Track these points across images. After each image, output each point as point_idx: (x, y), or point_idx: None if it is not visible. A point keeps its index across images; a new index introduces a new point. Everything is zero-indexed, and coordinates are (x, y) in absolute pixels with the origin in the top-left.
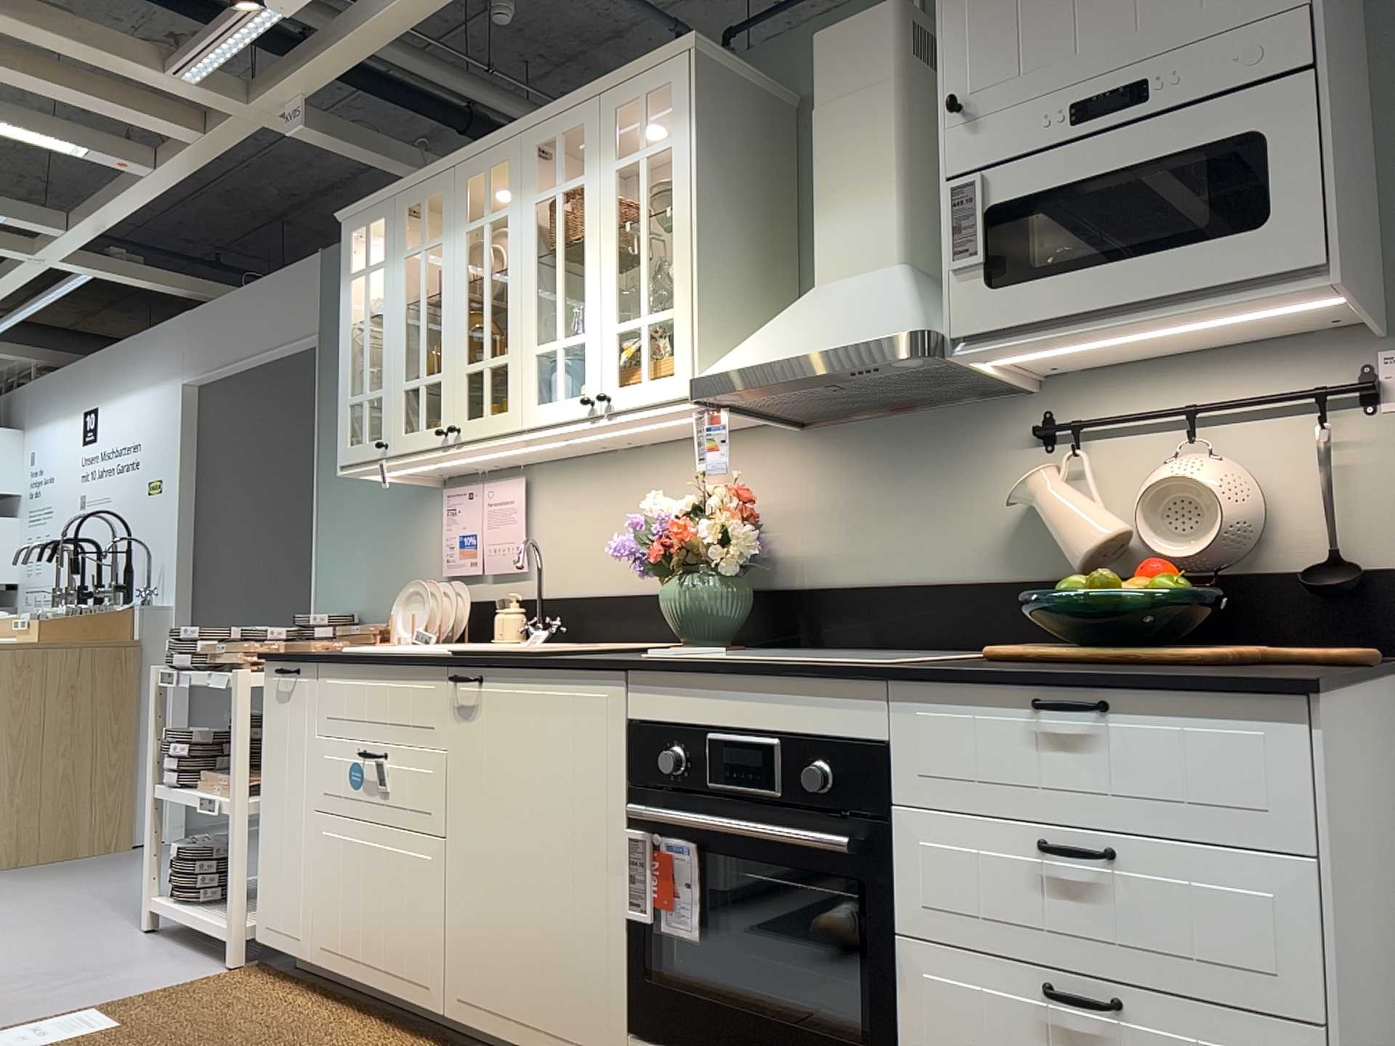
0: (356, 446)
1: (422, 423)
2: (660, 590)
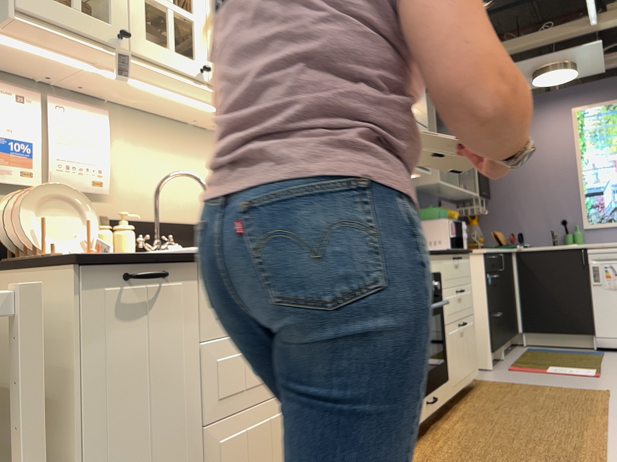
0: (54, 2)
1: (171, 44)
2: None
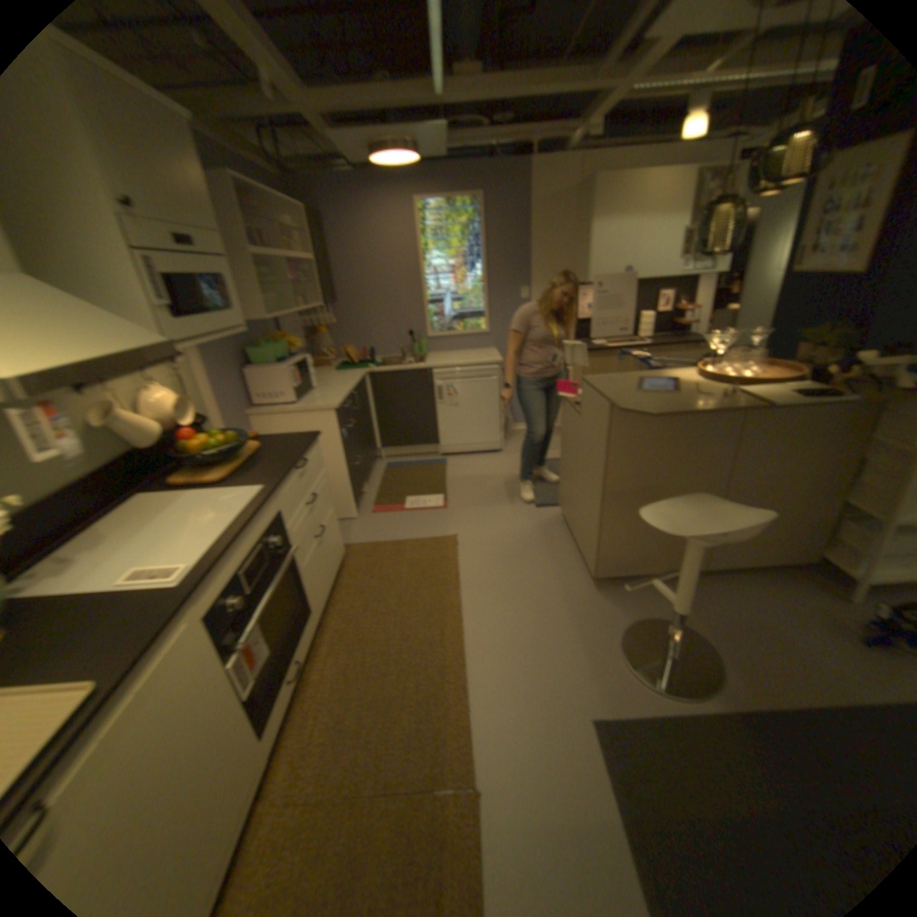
0: None
1: None
2: None
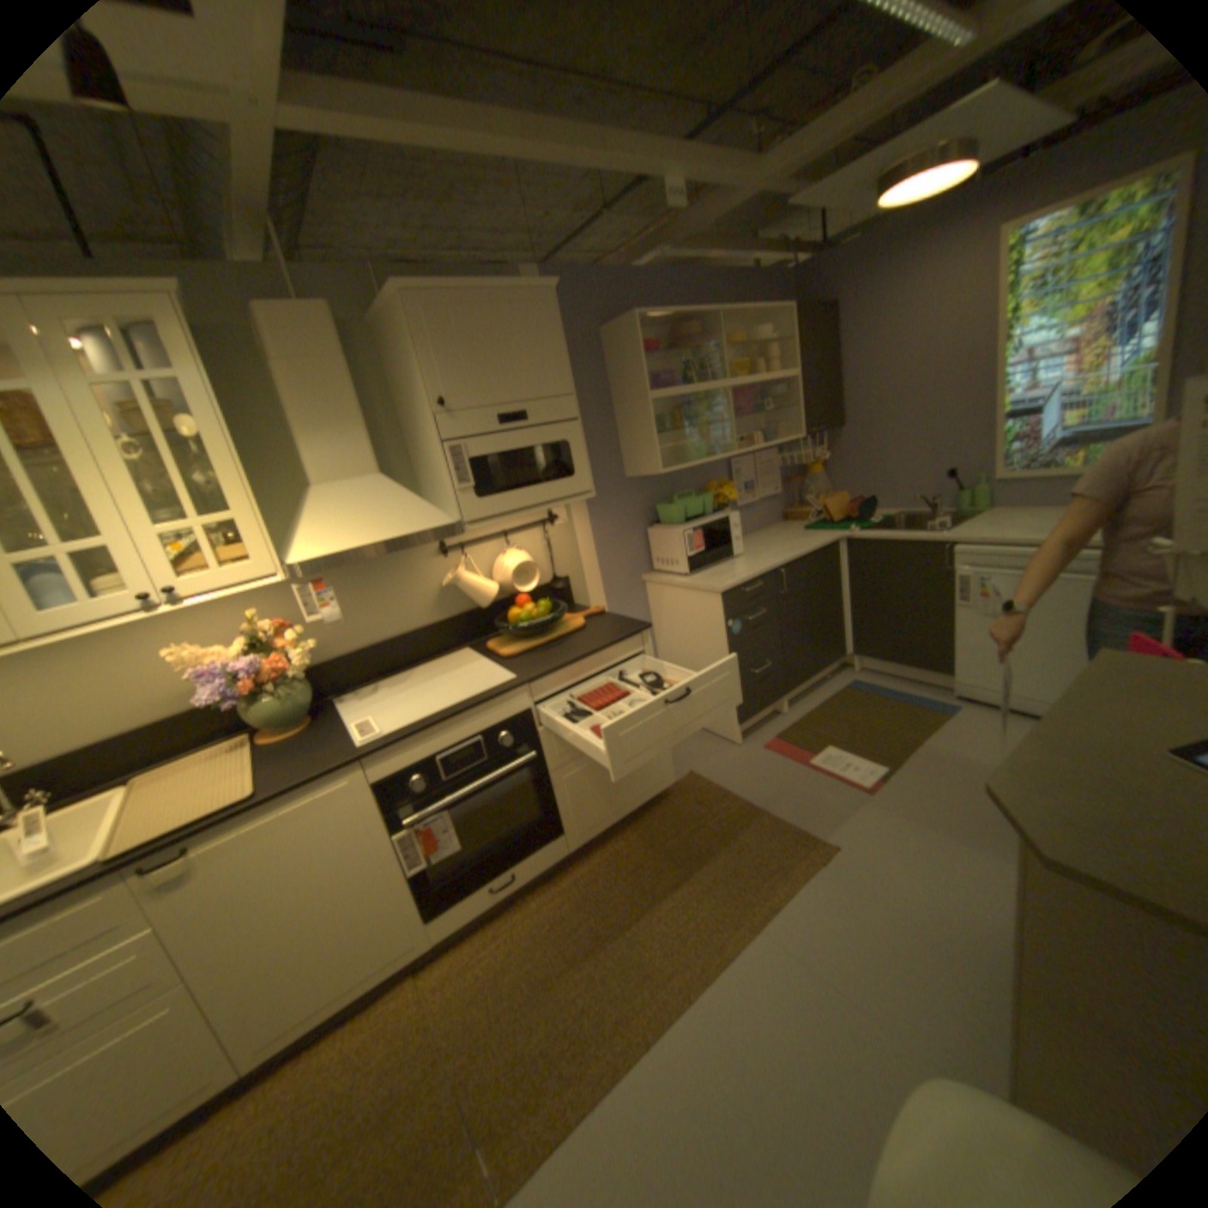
0: None
1: None
2: (239, 710)
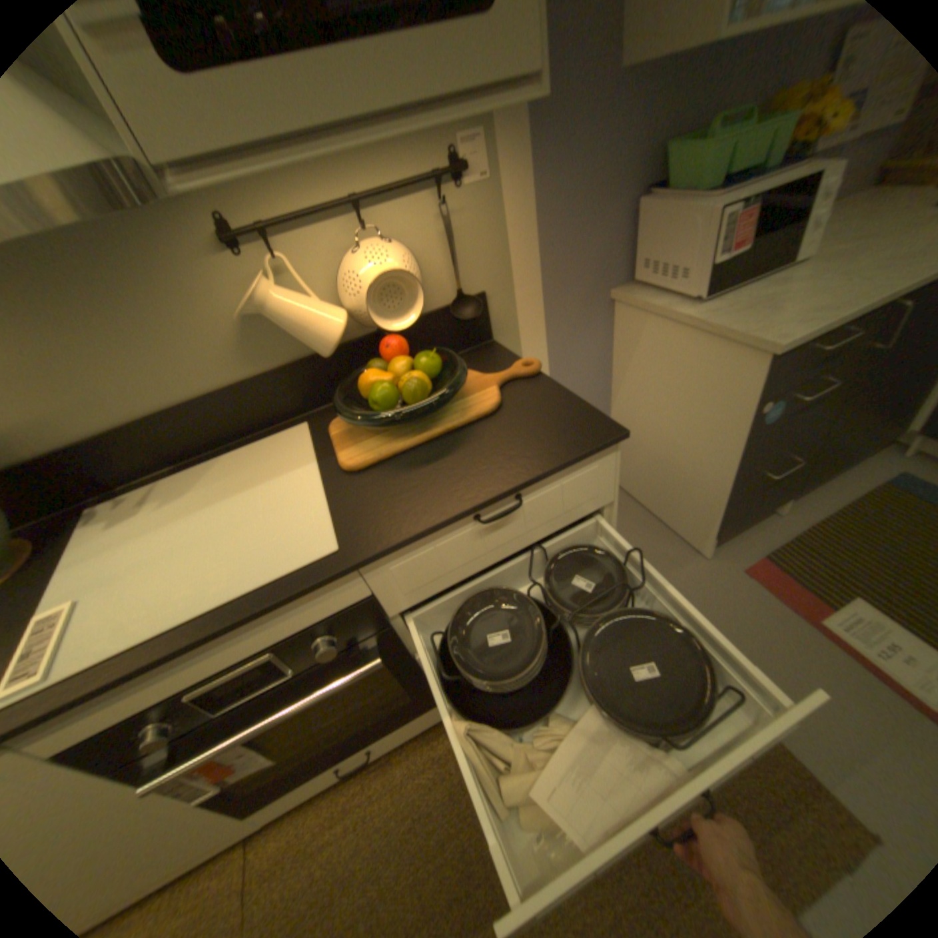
0: None
1: None
2: None
